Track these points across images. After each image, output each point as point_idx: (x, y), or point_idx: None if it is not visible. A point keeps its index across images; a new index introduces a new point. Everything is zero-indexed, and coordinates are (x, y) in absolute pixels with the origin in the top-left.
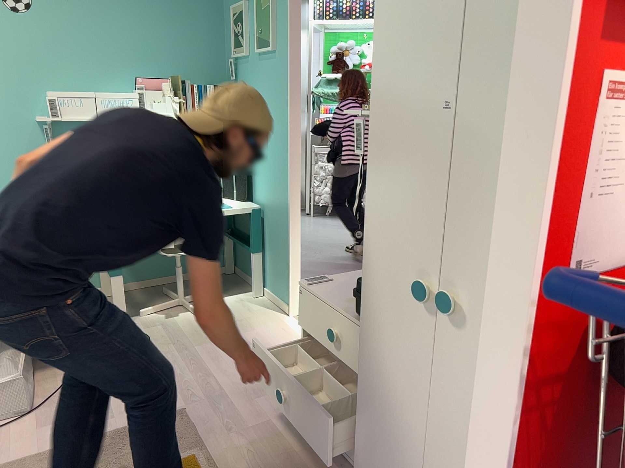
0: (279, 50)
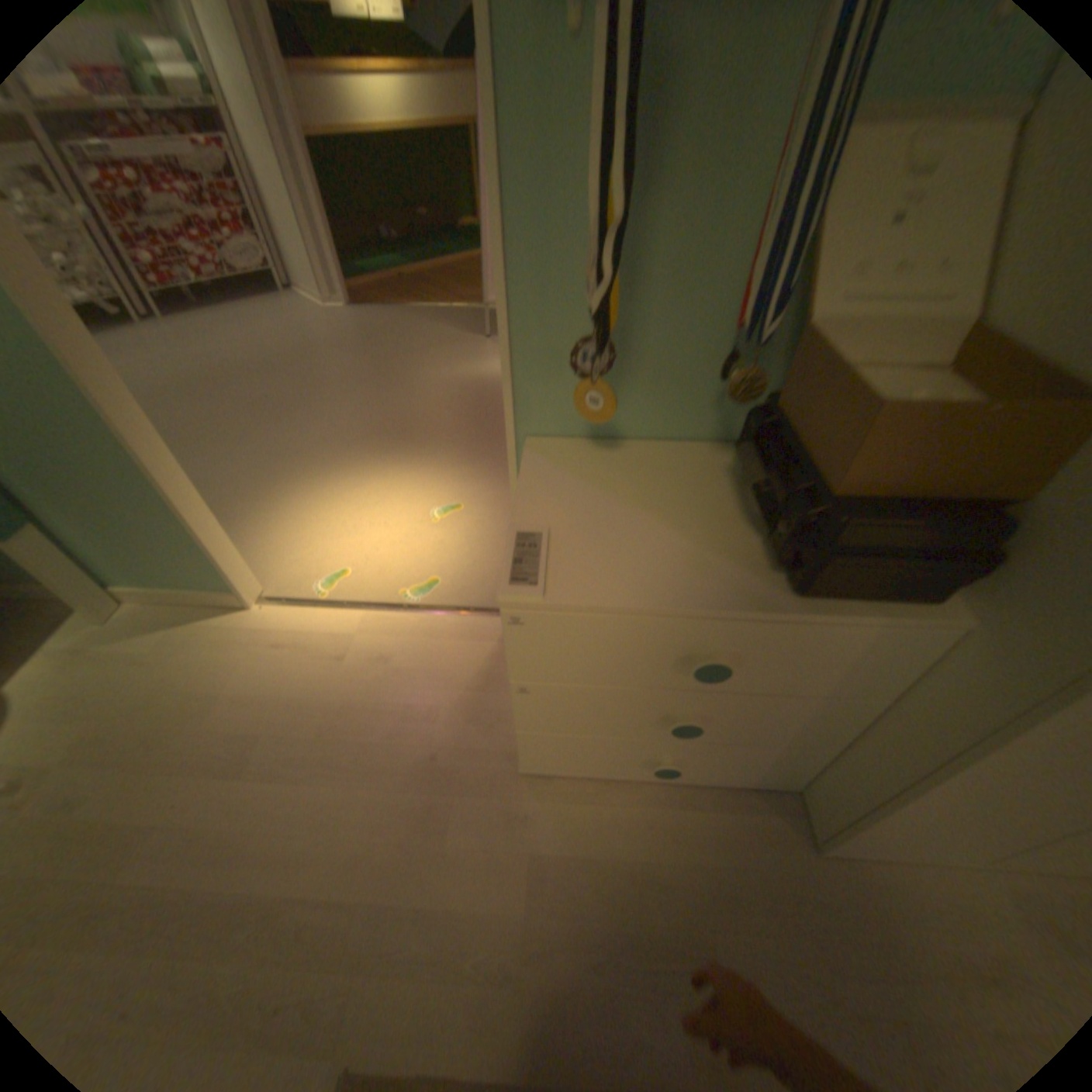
0: None
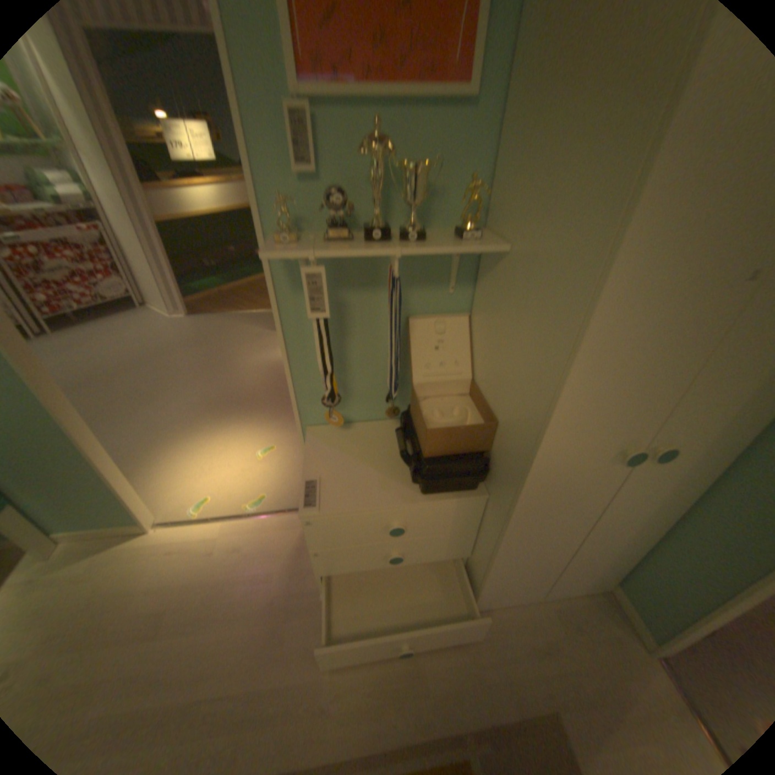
0: None
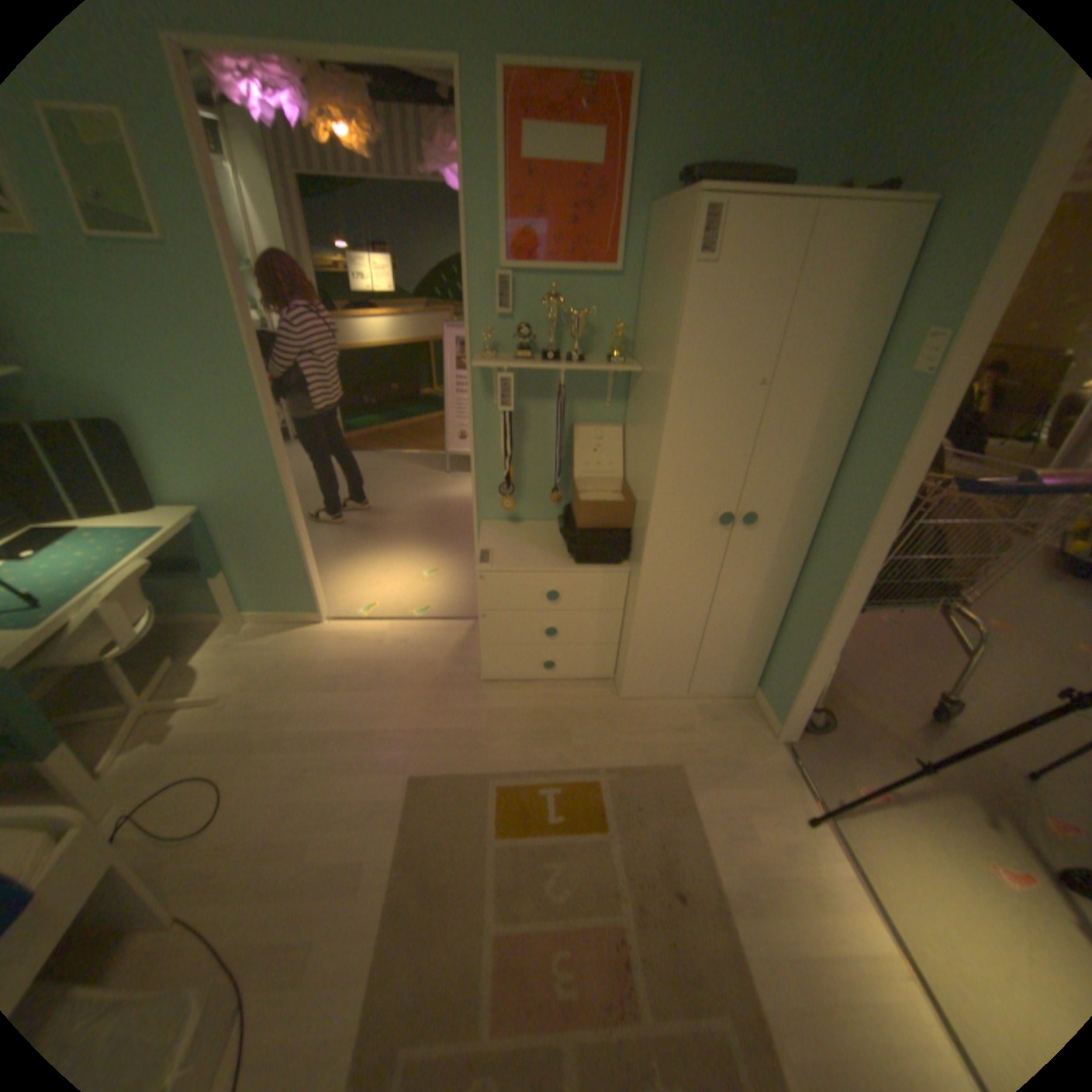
0: (182, 245)
